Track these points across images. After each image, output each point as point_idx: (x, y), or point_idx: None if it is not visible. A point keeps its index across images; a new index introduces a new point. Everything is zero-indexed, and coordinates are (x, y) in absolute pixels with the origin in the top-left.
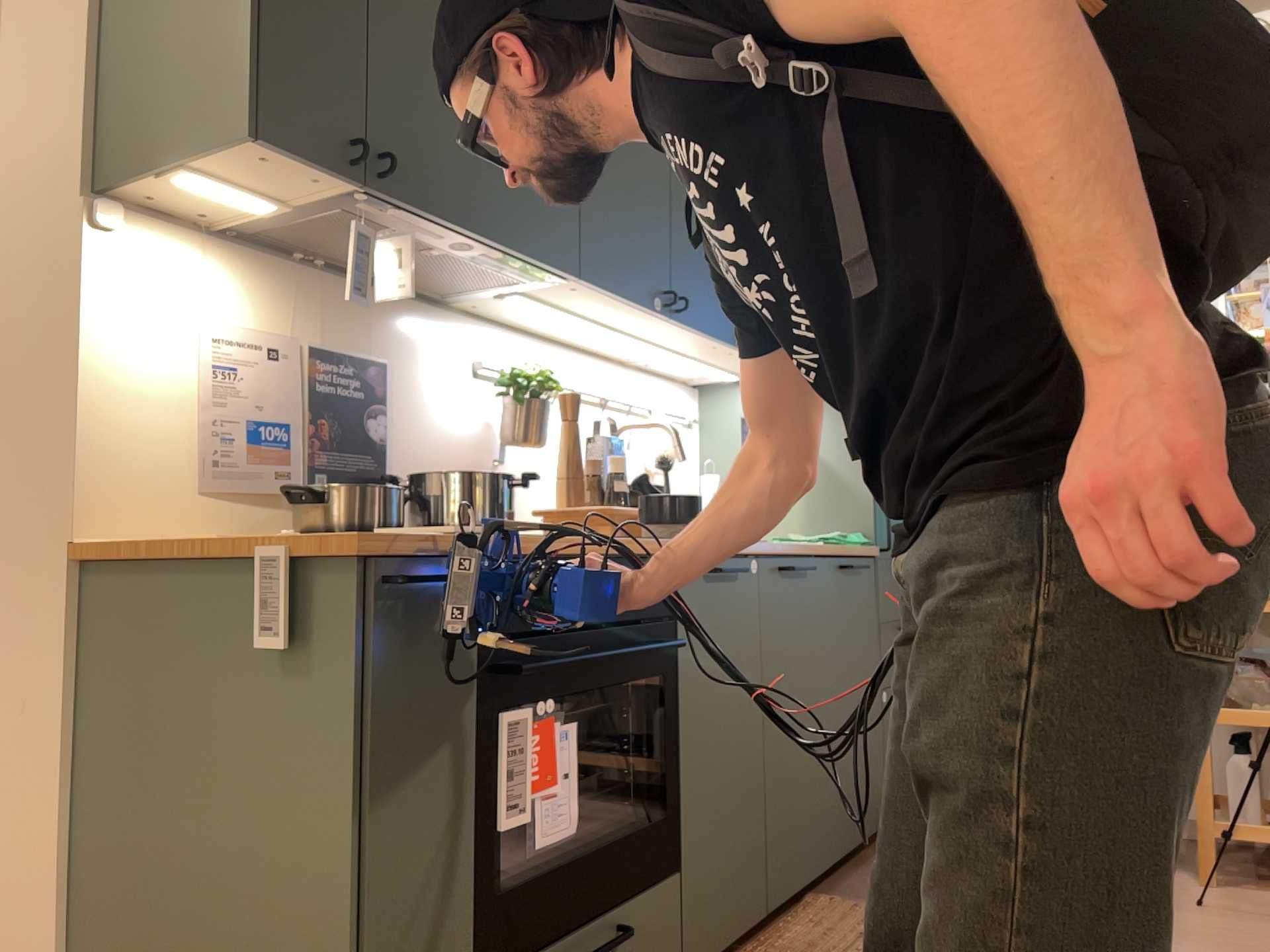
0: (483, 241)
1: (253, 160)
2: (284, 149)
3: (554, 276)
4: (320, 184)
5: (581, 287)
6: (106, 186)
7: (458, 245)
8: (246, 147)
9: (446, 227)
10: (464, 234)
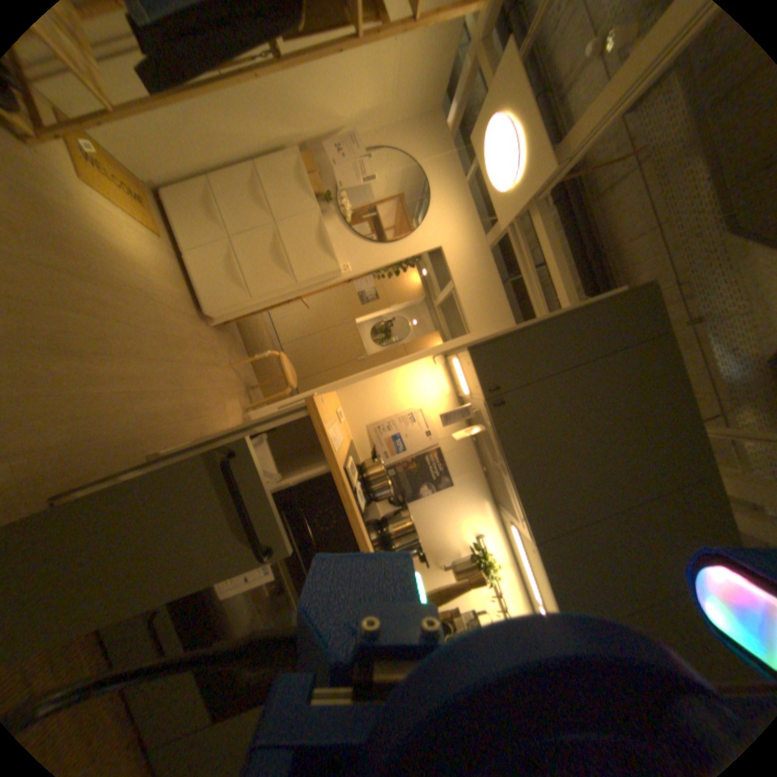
0: (508, 472)
1: (466, 359)
2: (473, 361)
3: (528, 530)
4: (477, 387)
5: (535, 553)
6: (445, 351)
7: (502, 467)
8: (465, 350)
9: (500, 449)
10: (504, 460)
